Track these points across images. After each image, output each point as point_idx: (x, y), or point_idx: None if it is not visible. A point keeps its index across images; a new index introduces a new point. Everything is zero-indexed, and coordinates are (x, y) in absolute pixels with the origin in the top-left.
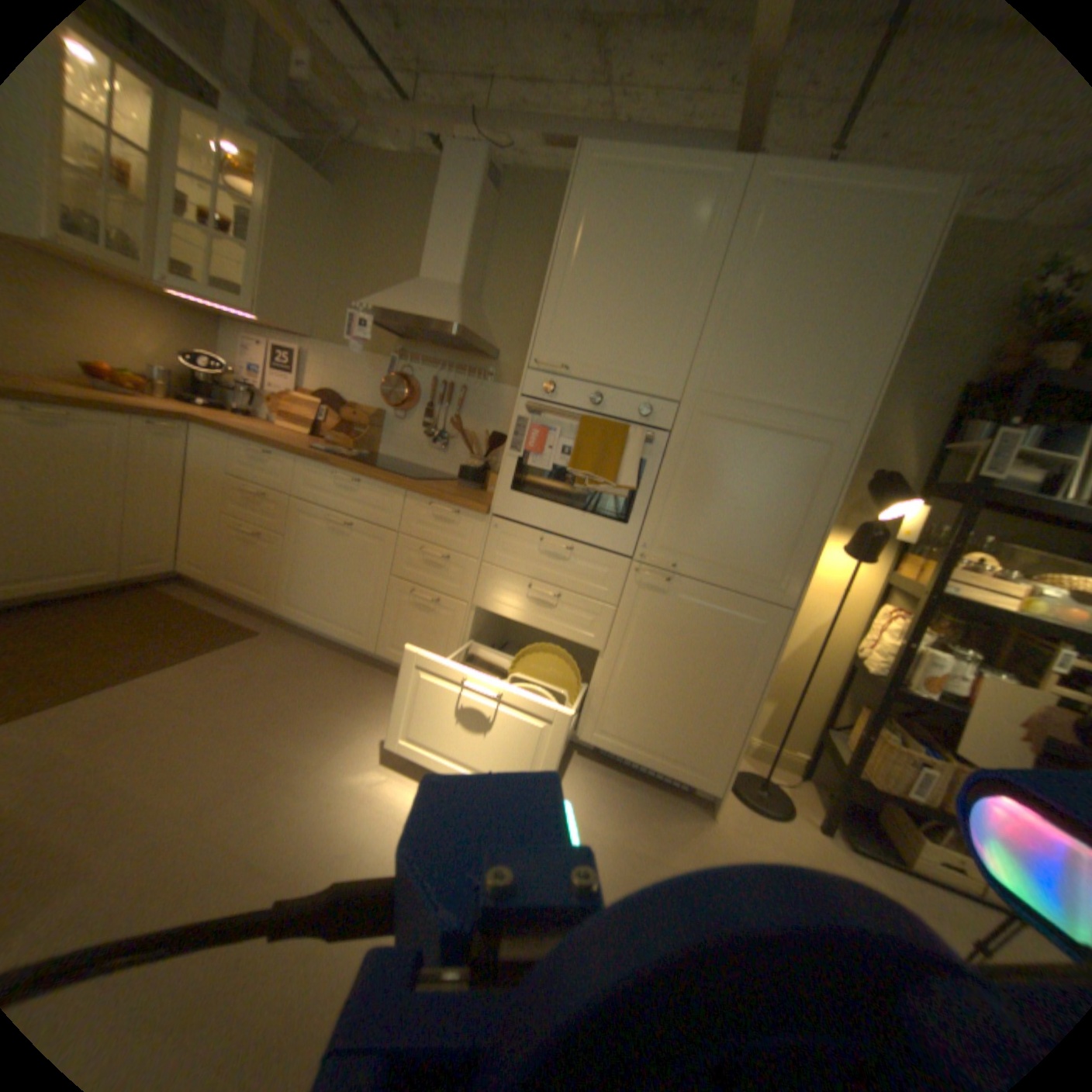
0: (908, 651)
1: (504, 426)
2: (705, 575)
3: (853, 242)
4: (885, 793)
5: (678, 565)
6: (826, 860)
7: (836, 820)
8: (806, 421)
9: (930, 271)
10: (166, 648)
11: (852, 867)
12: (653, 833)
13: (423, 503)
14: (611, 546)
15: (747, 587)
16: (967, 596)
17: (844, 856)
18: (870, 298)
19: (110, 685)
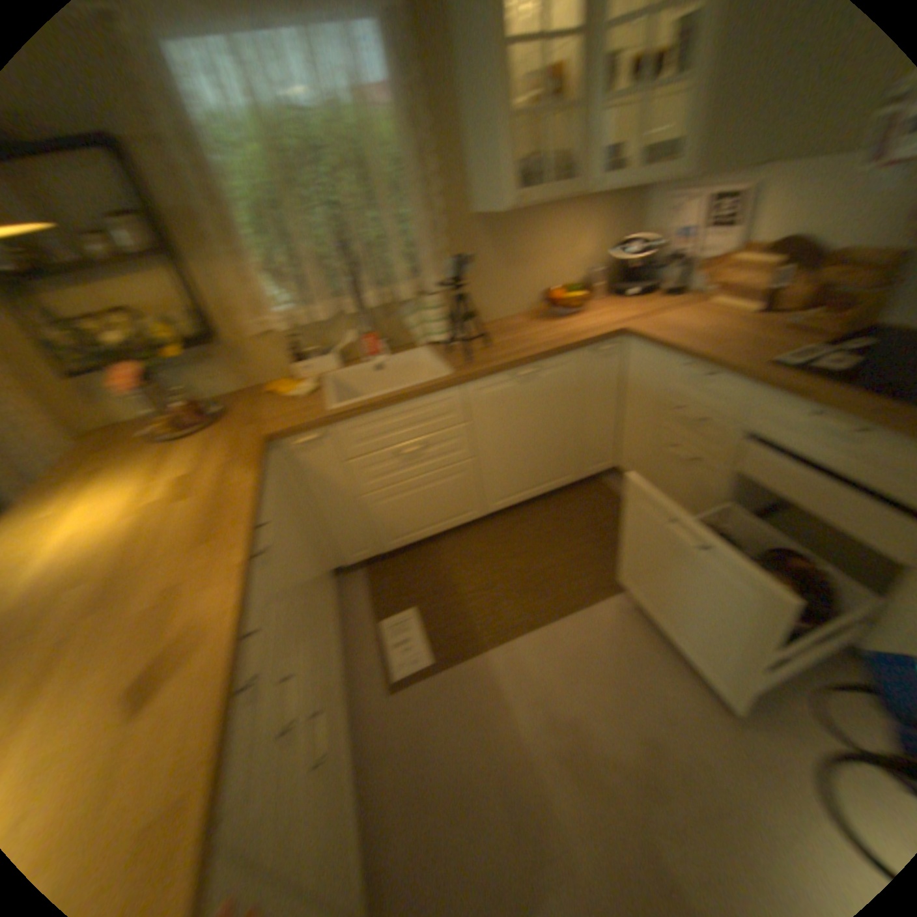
0: None
1: None
2: None
3: None
4: None
5: None
6: None
7: None
8: None
9: None
10: (615, 563)
11: None
12: None
13: None
14: None
15: None
16: None
17: None
18: None
19: (579, 606)
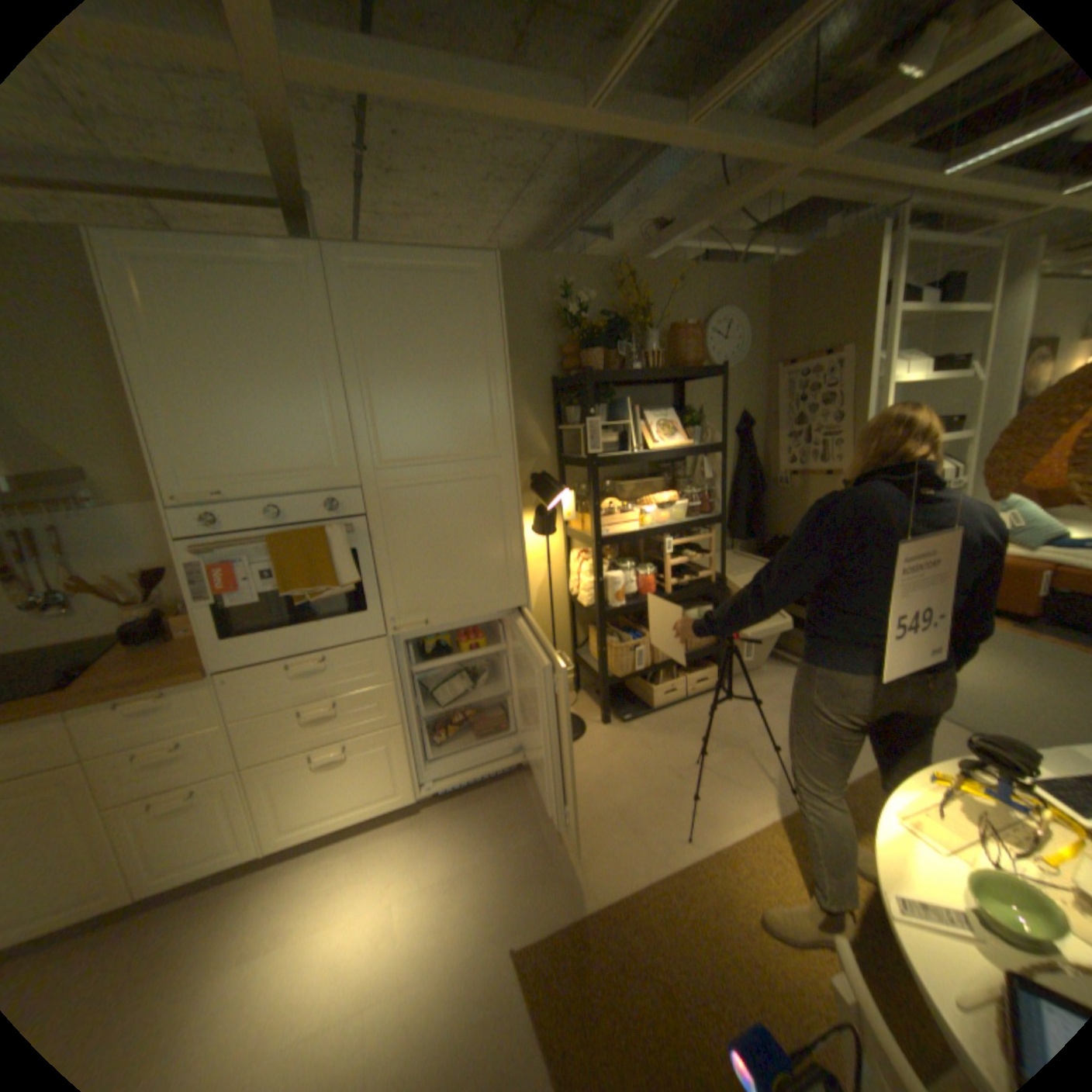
0: (597, 581)
1: (149, 550)
2: (454, 615)
3: (442, 315)
4: (623, 676)
5: (429, 619)
6: (613, 741)
7: (606, 711)
8: (472, 466)
9: (504, 329)
10: None
11: (627, 733)
12: (513, 823)
13: (103, 709)
14: (362, 635)
15: (488, 607)
16: (612, 532)
17: (620, 729)
18: (474, 358)
19: None
